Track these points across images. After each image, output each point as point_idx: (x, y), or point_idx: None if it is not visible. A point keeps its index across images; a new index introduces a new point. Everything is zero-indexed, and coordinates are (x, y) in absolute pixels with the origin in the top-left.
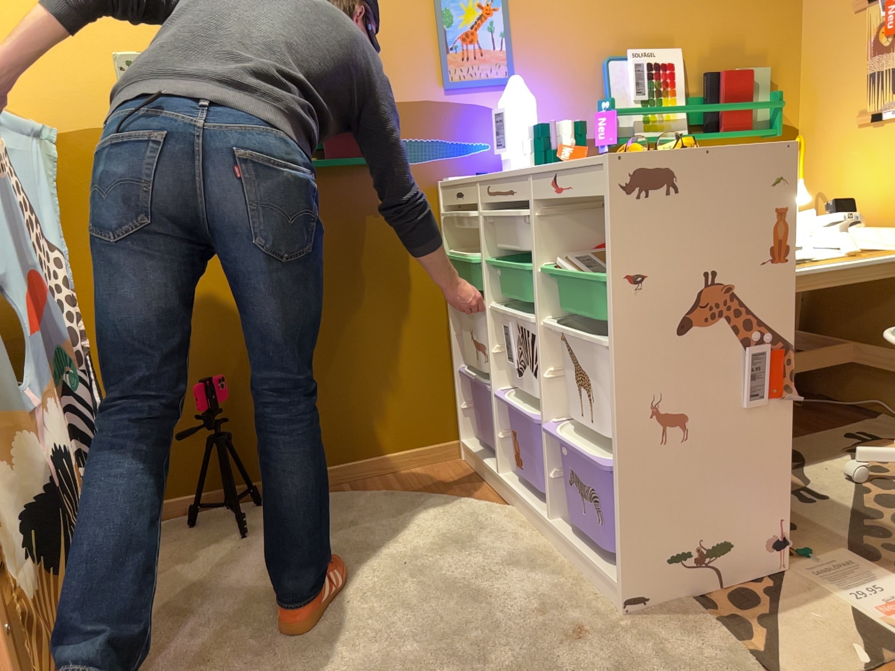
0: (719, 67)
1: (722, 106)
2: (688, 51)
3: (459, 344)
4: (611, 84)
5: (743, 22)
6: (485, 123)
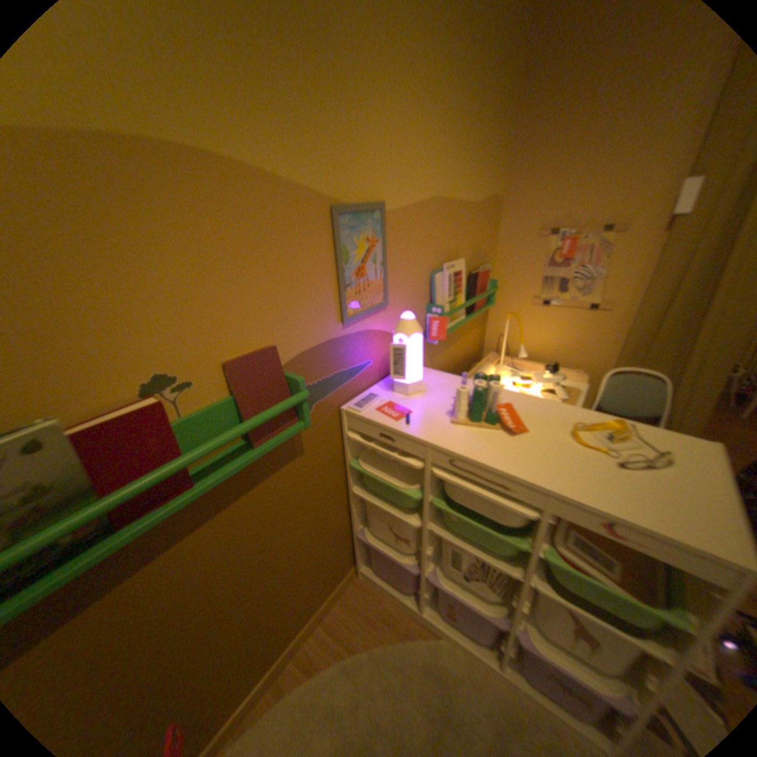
0: (474, 265)
1: (482, 297)
2: (464, 257)
3: (358, 516)
4: (436, 292)
5: (484, 233)
6: (370, 344)
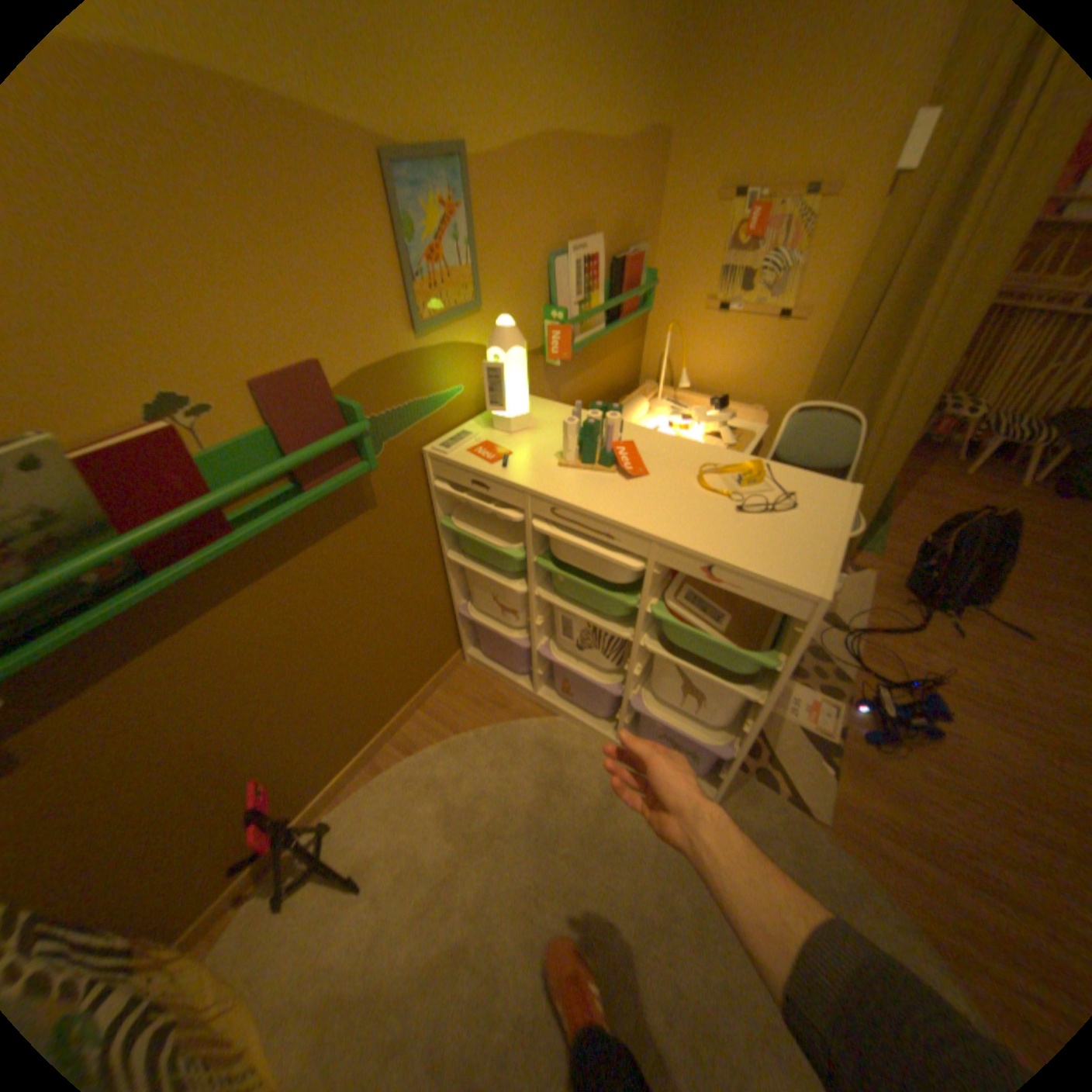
0: (620, 246)
1: (630, 297)
2: (603, 234)
3: (458, 588)
4: (556, 288)
5: (637, 194)
6: (457, 363)
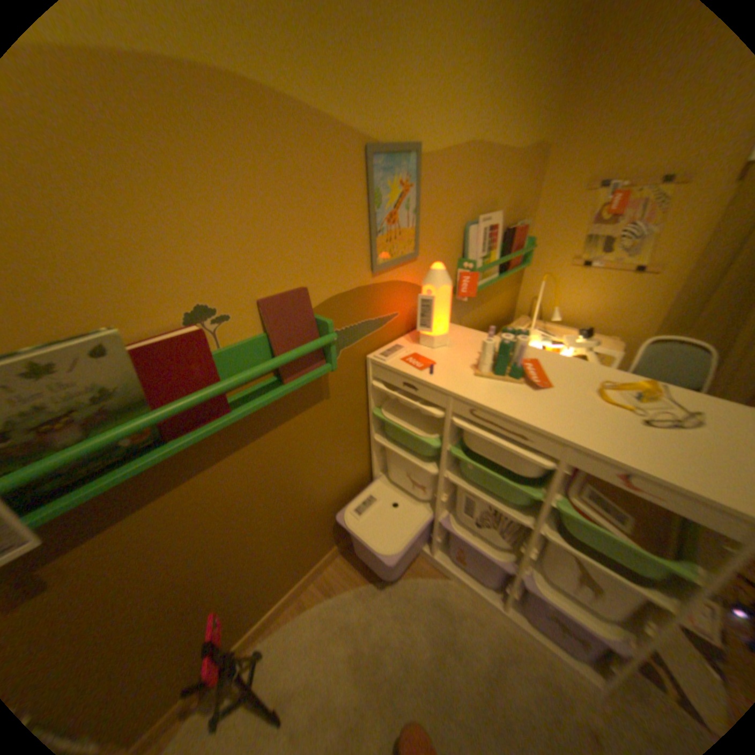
0: (512, 220)
1: (518, 254)
2: (502, 211)
3: (378, 463)
4: (469, 246)
5: (526, 185)
6: (398, 295)
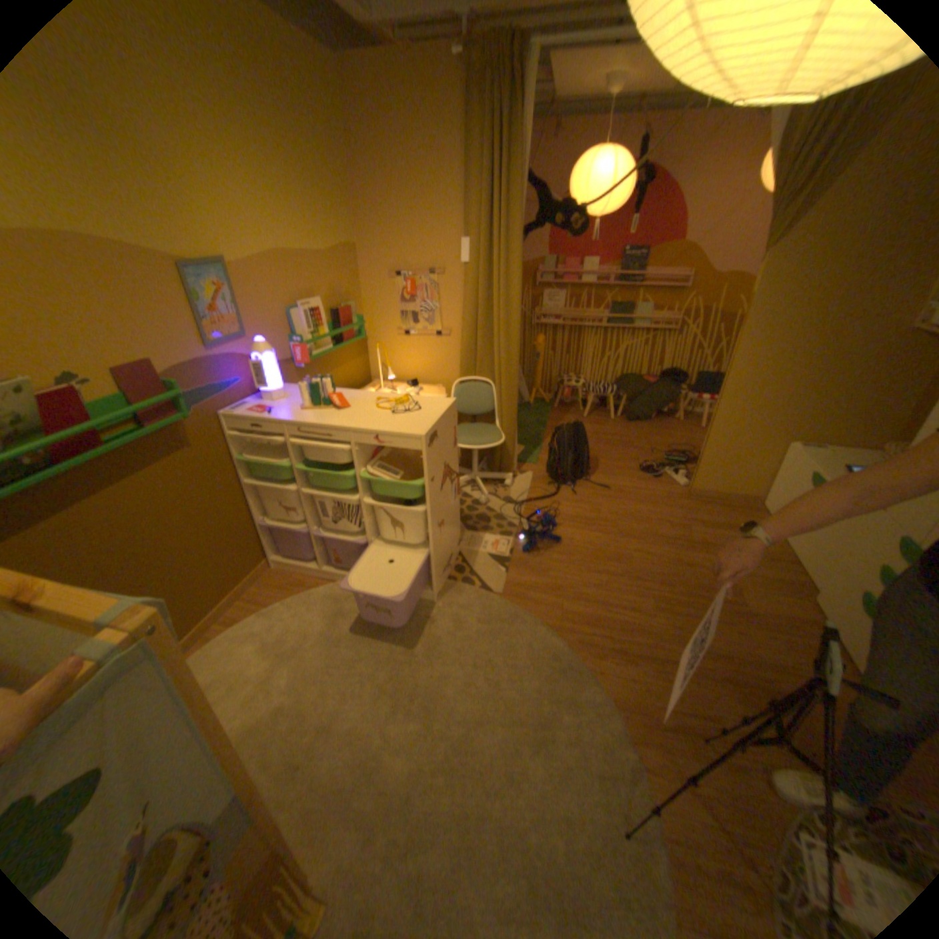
0: (334, 304)
1: (345, 330)
2: (321, 298)
3: (255, 508)
4: (294, 326)
5: (339, 277)
6: (235, 366)
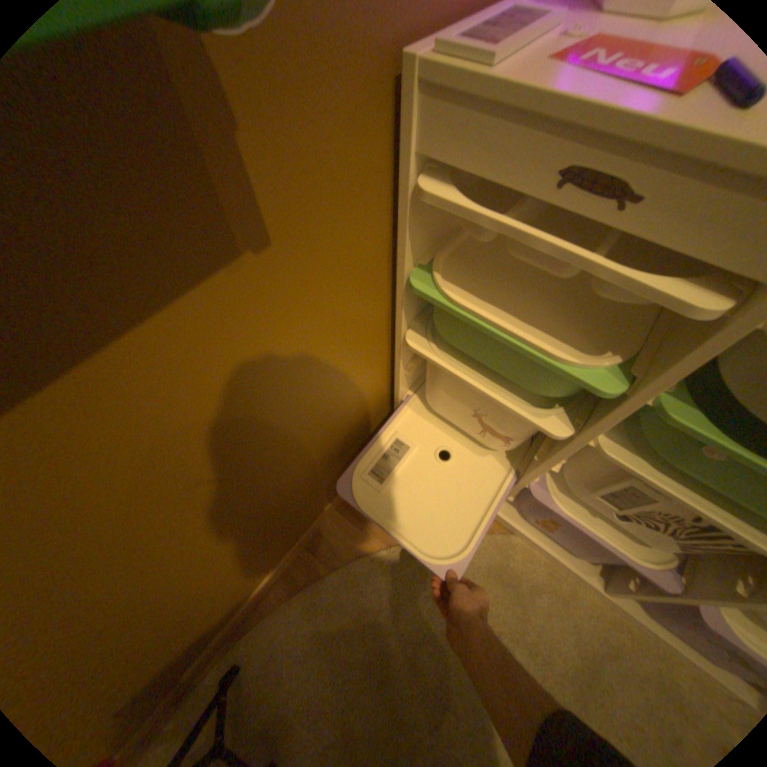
0: None
1: None
2: None
3: (406, 377)
4: None
5: None
6: None
